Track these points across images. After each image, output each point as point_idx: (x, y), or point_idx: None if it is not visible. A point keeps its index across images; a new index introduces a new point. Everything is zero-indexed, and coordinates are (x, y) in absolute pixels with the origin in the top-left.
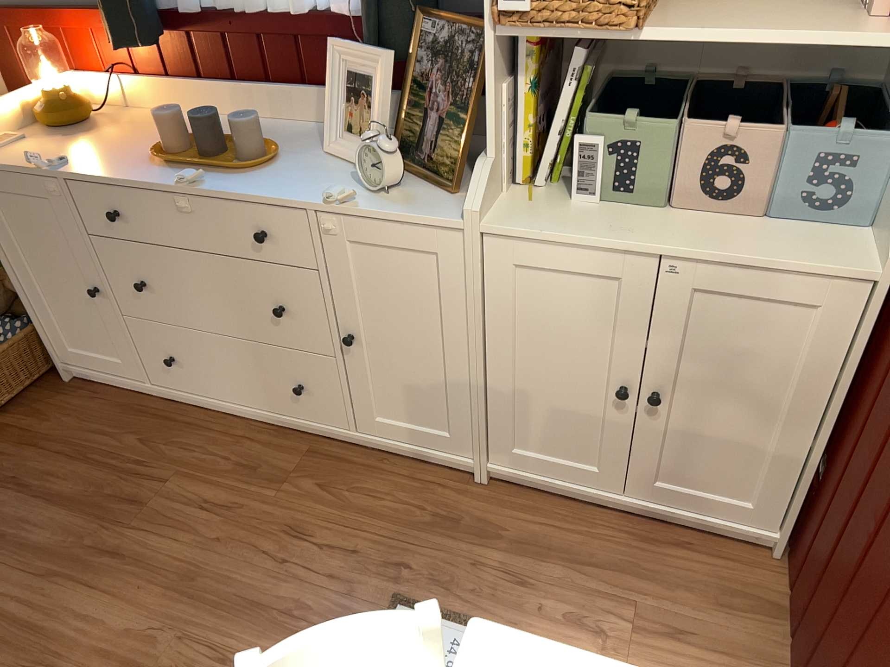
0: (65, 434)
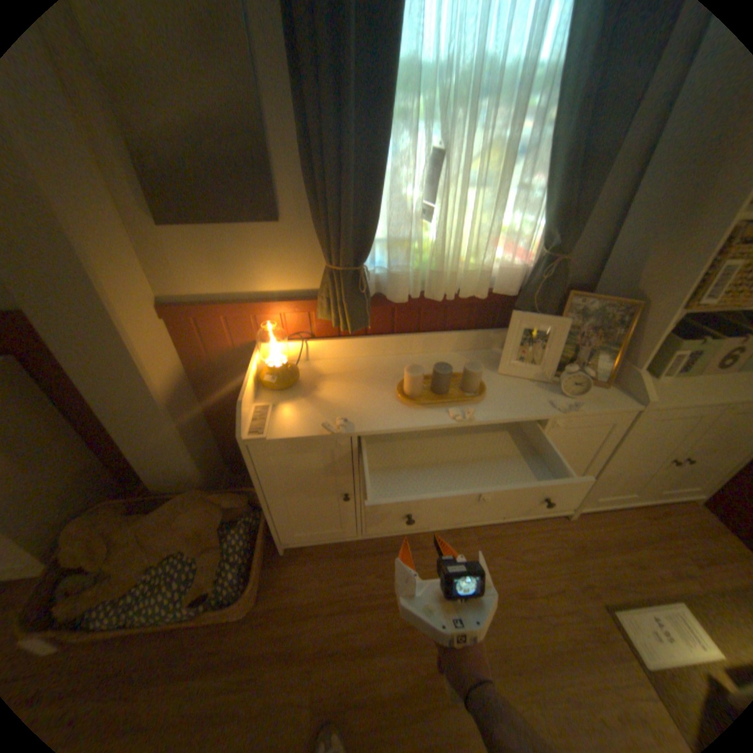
0: (317, 601)
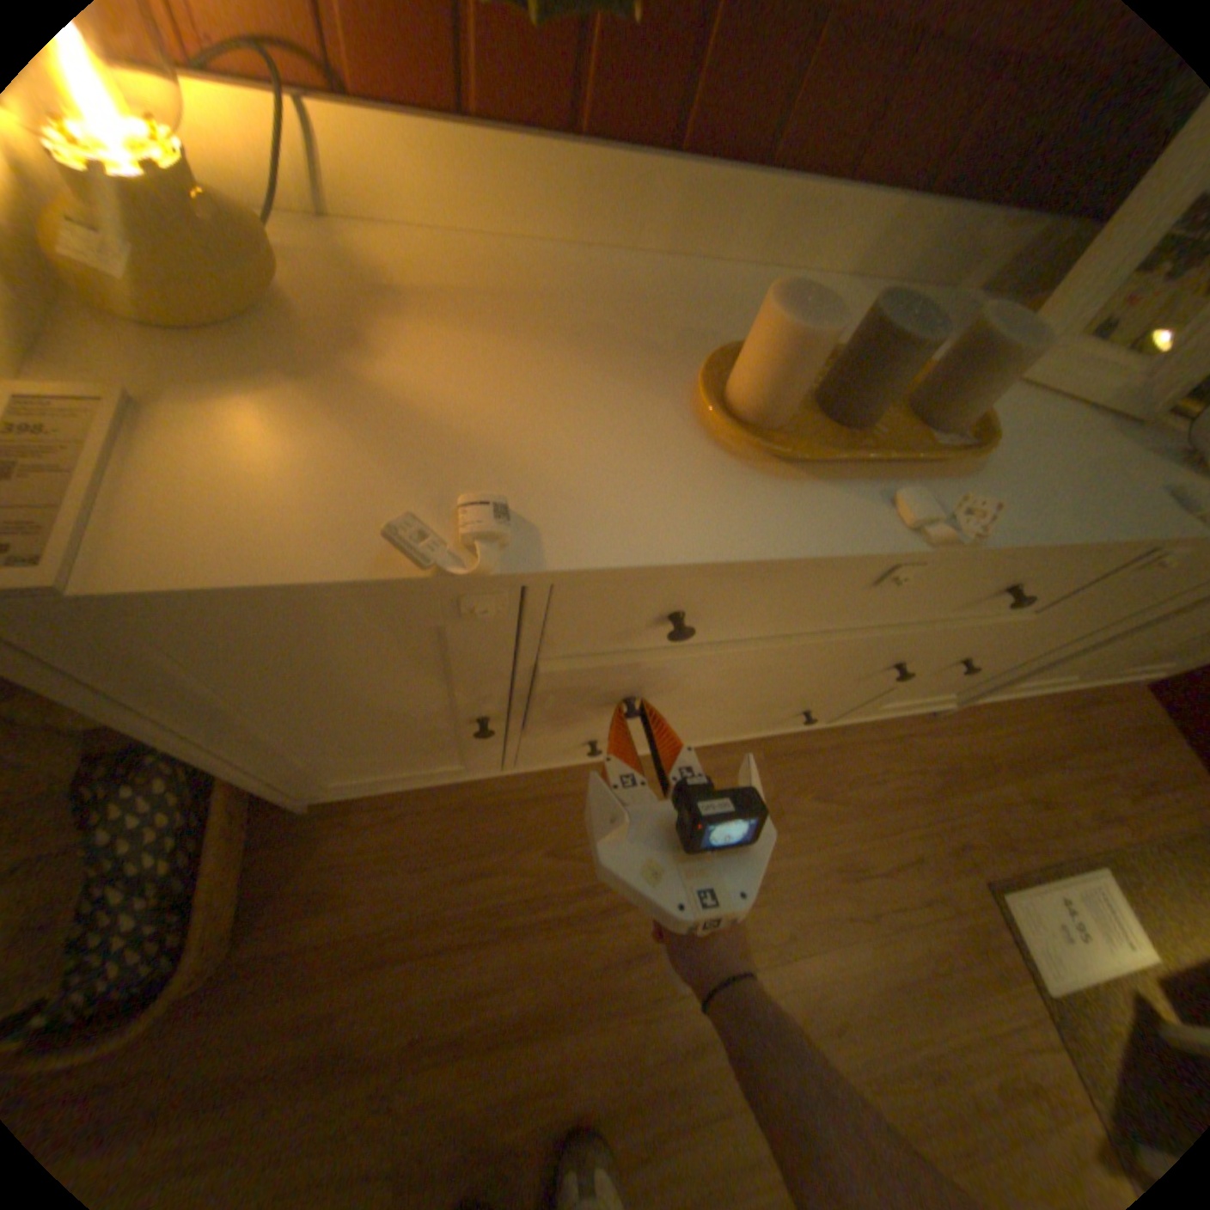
0: (404, 923)
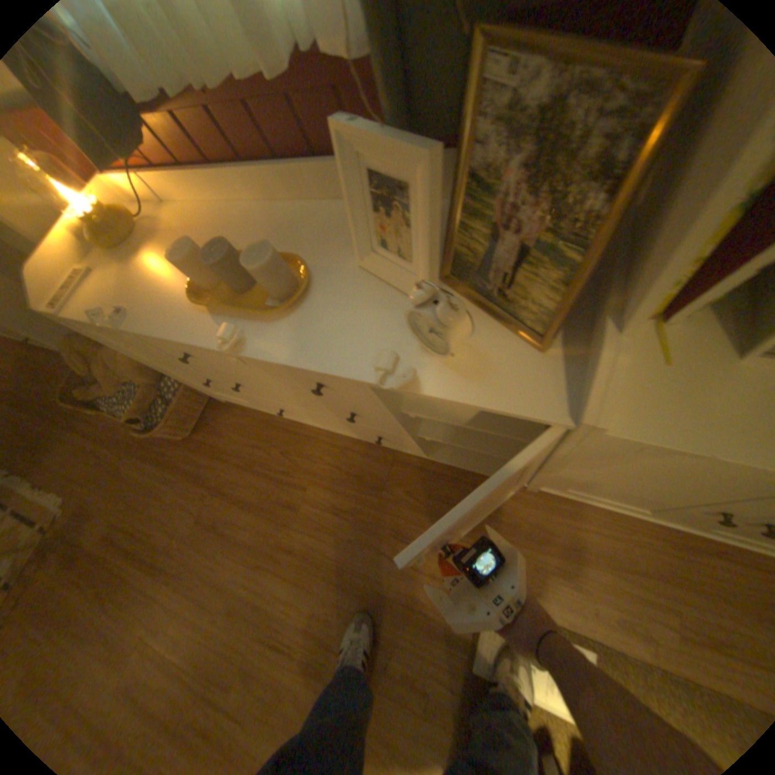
0: (230, 452)
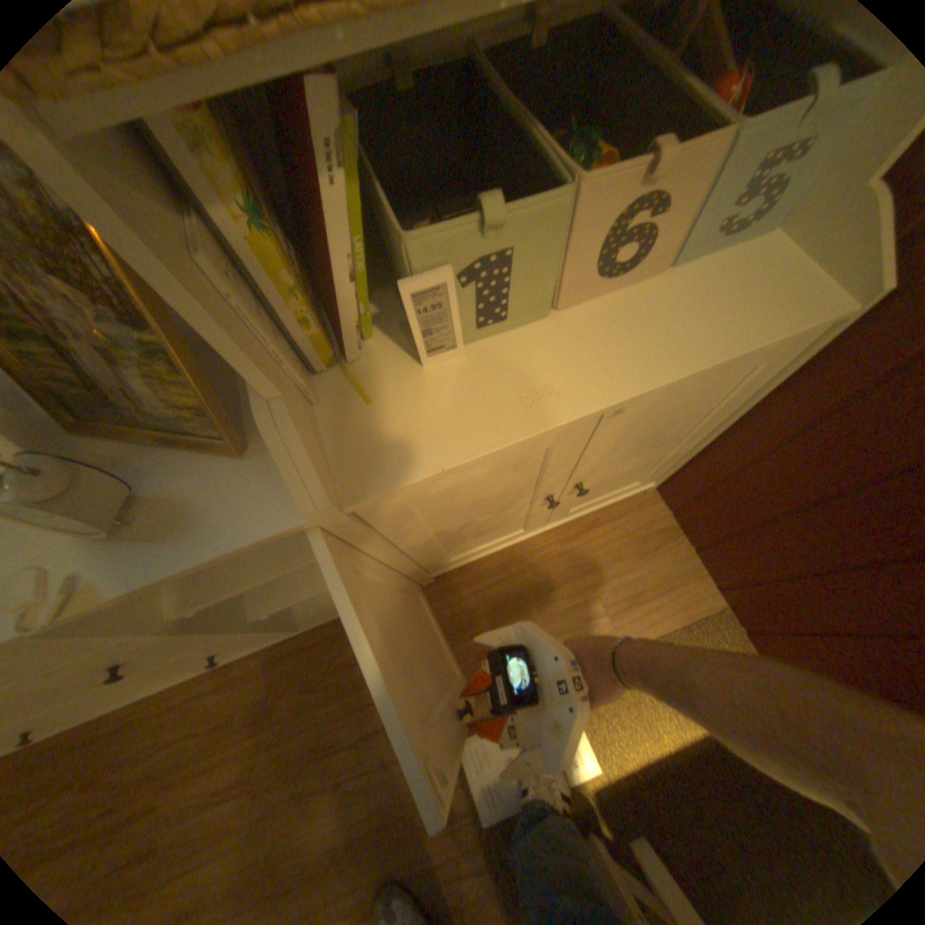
0: None
